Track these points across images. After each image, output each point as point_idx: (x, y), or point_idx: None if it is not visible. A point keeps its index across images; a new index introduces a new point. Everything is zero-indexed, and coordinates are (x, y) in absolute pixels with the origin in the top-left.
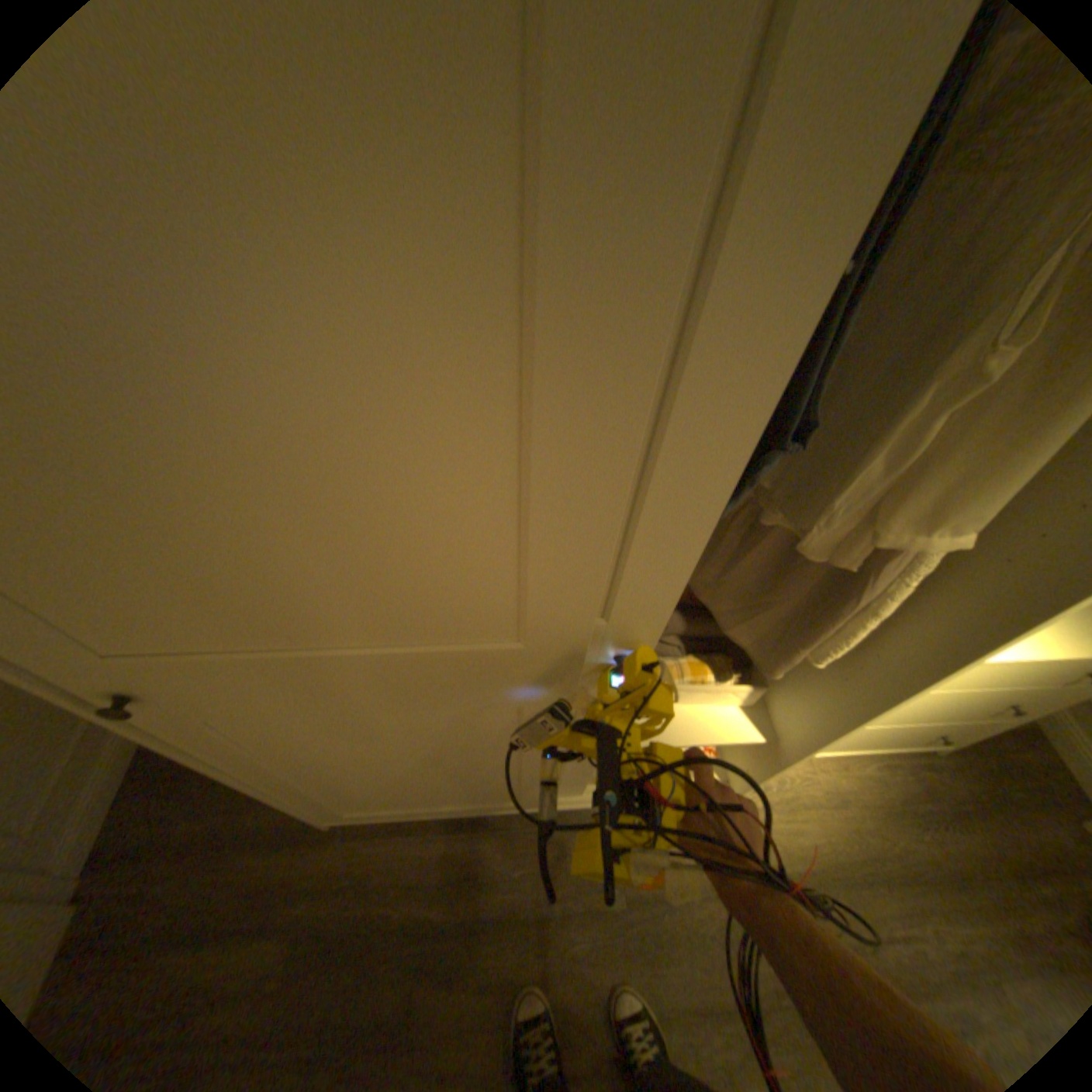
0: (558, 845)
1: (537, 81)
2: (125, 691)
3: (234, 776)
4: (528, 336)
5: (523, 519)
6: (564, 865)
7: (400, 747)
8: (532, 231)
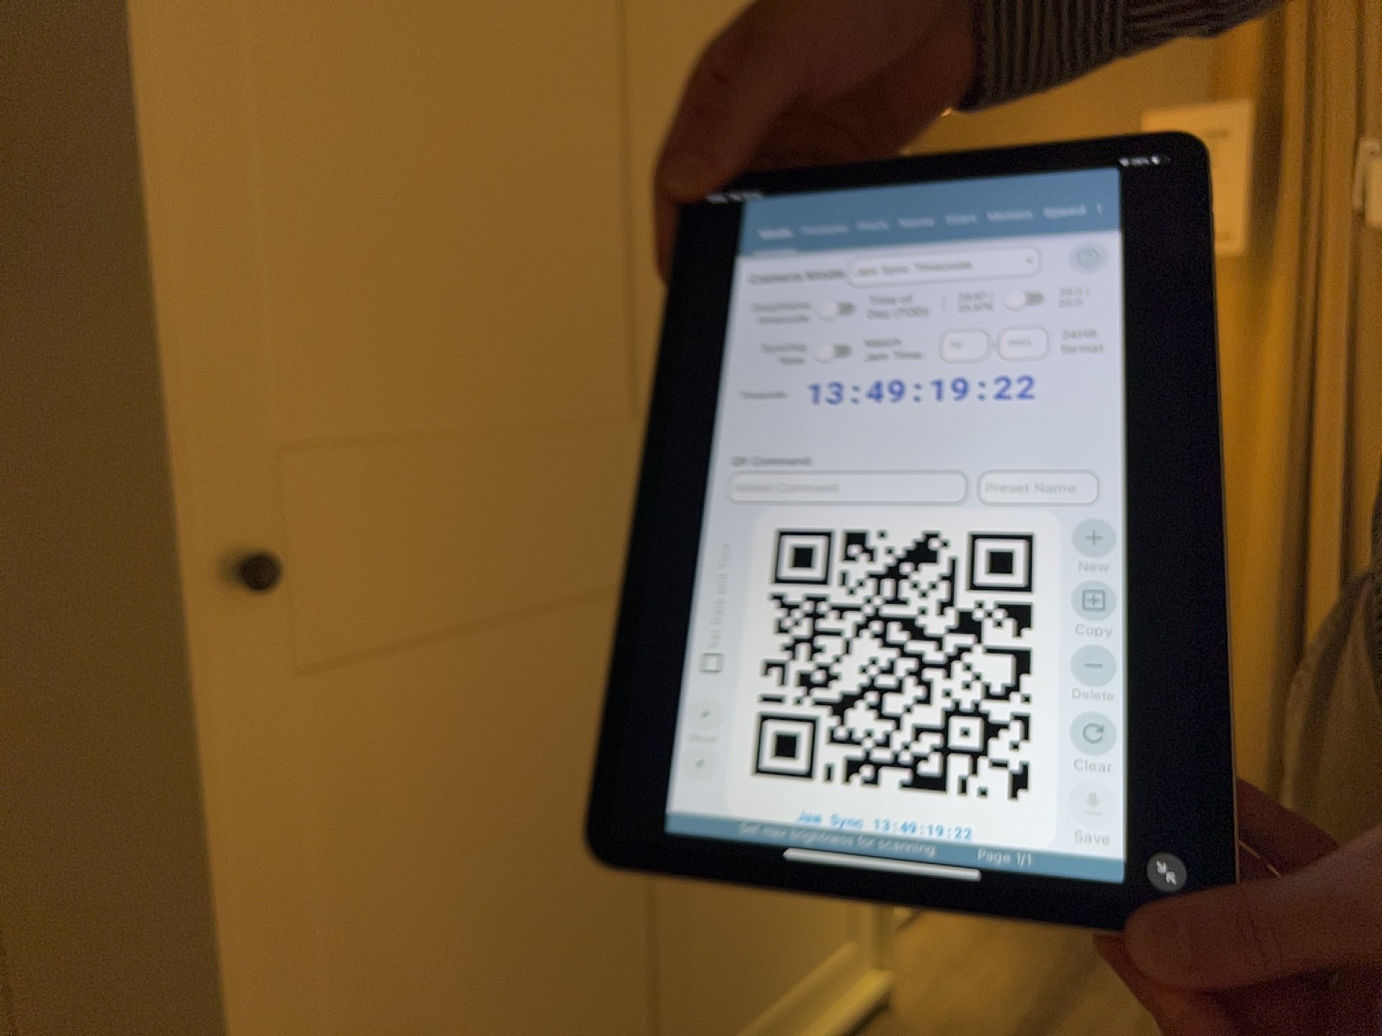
0: None
1: (625, 3)
2: (260, 548)
3: (238, 1019)
4: (626, 97)
5: (629, 233)
6: None
7: (512, 790)
8: (625, 50)
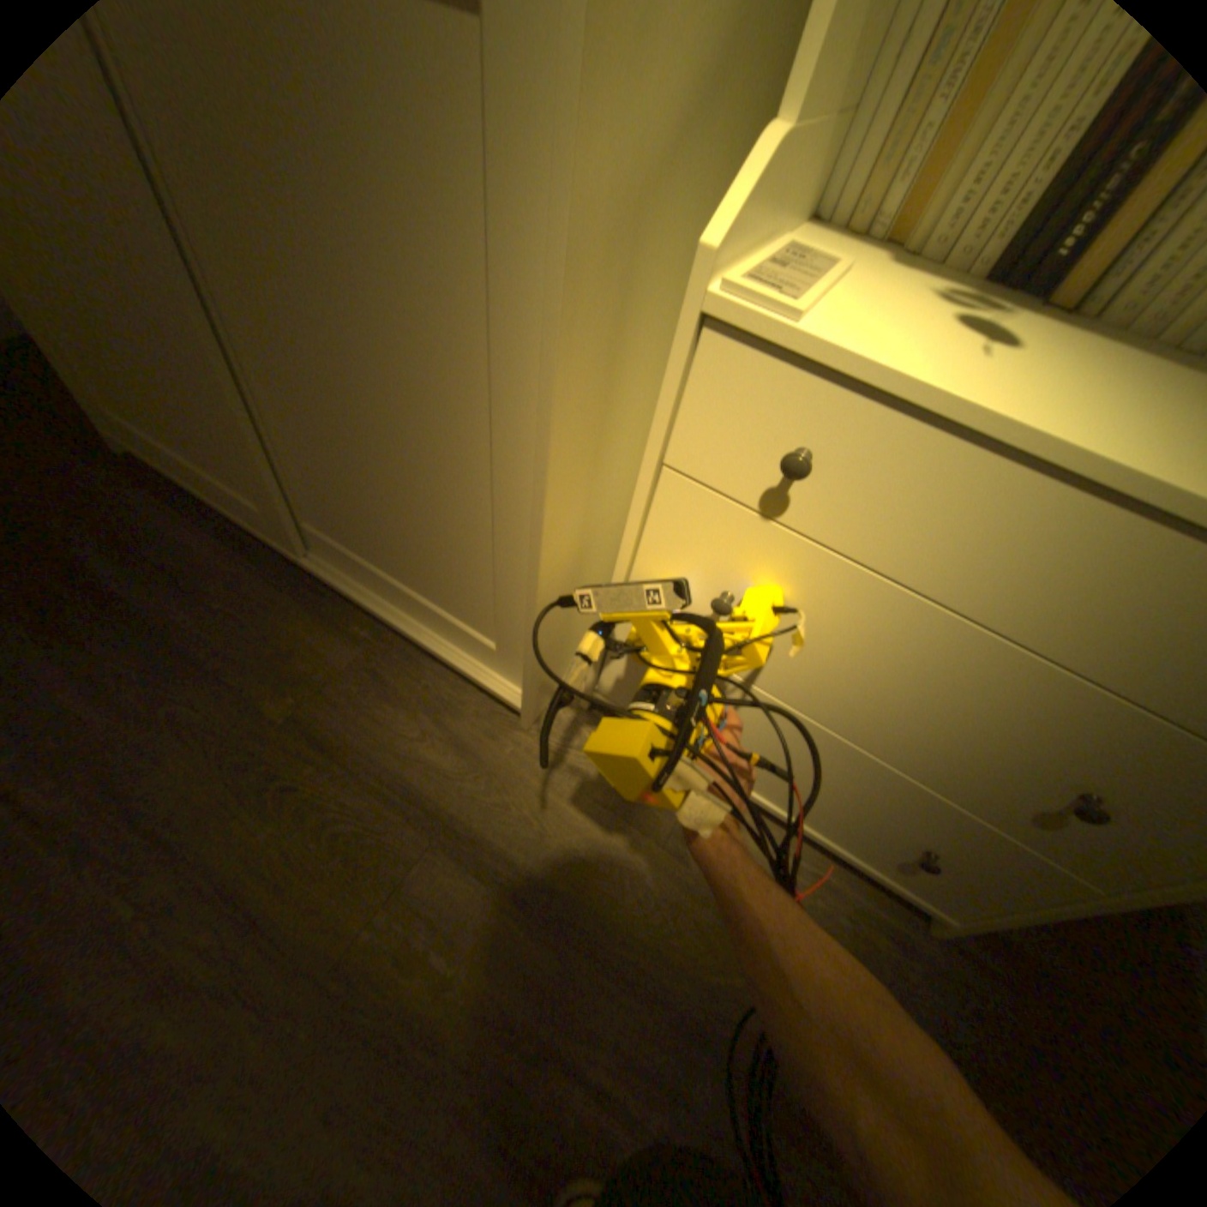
0: (288, 616)
1: None
2: None
3: None
4: None
5: None
6: (271, 636)
7: None
8: None
